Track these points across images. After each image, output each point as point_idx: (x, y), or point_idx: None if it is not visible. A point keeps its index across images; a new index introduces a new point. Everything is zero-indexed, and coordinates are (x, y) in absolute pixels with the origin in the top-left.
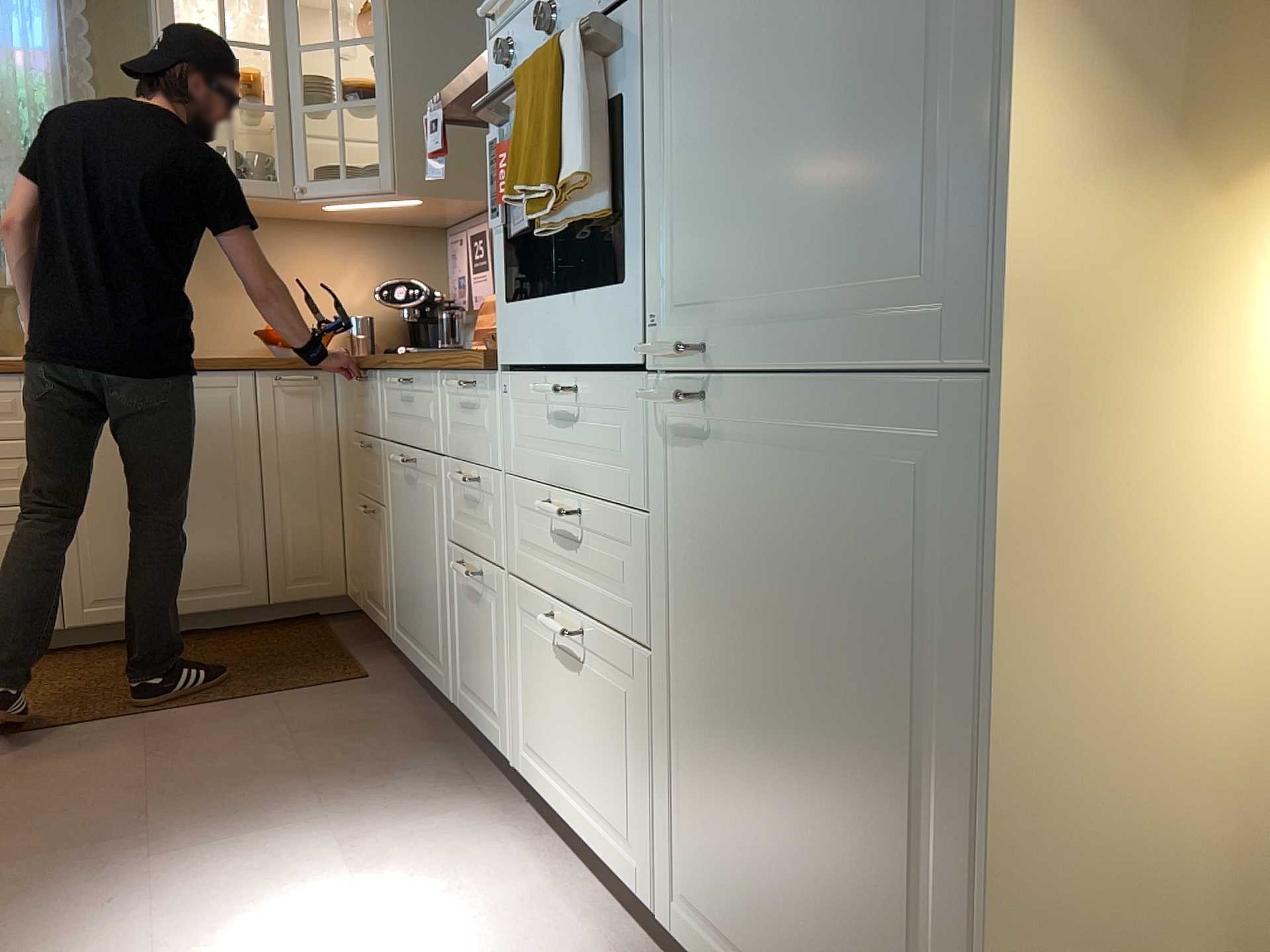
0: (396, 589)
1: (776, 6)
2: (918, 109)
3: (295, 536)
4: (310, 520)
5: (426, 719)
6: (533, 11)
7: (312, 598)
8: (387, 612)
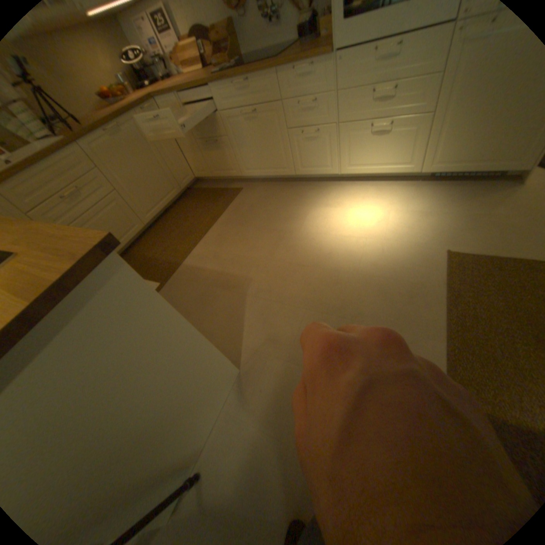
0: (243, 158)
1: None
2: None
3: (175, 165)
4: (176, 158)
5: (277, 184)
6: None
7: (188, 182)
8: (234, 169)
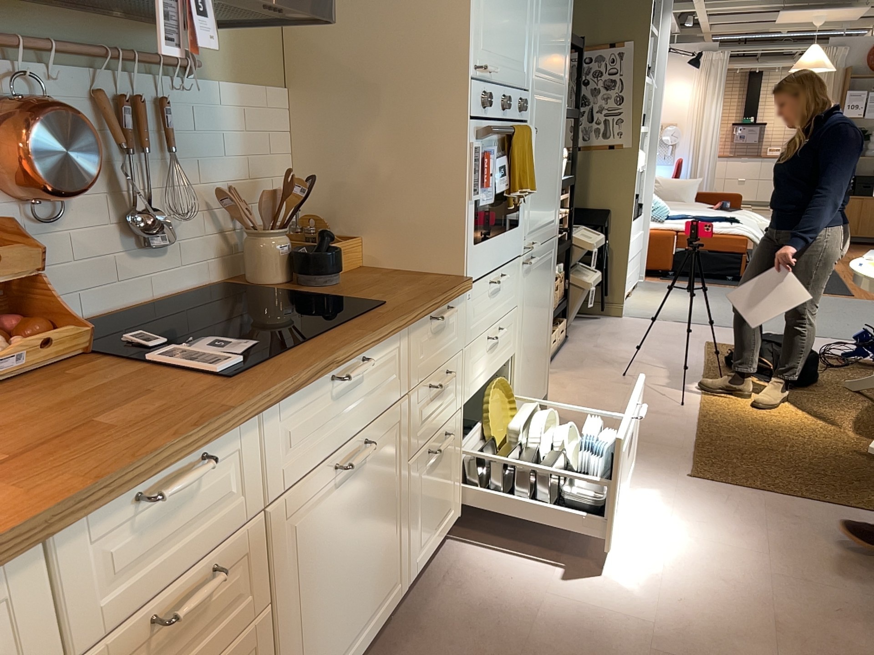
0: None
1: (546, 153)
2: (555, 186)
3: None
4: None
5: None
6: (492, 88)
7: None
8: None
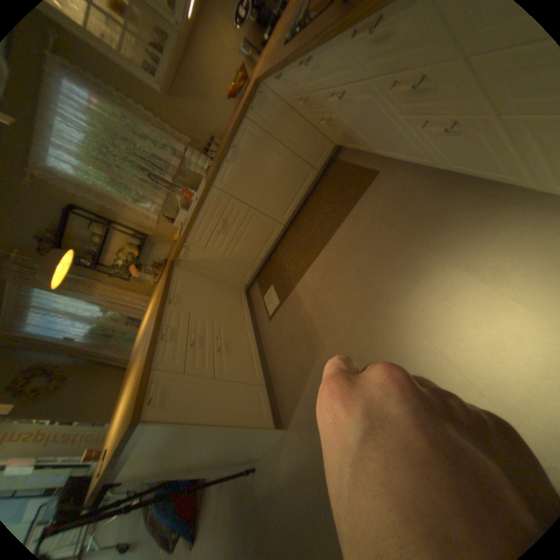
0: (368, 138)
1: None
2: None
3: (307, 146)
4: (306, 137)
5: (426, 174)
6: None
7: (328, 156)
8: (366, 145)
